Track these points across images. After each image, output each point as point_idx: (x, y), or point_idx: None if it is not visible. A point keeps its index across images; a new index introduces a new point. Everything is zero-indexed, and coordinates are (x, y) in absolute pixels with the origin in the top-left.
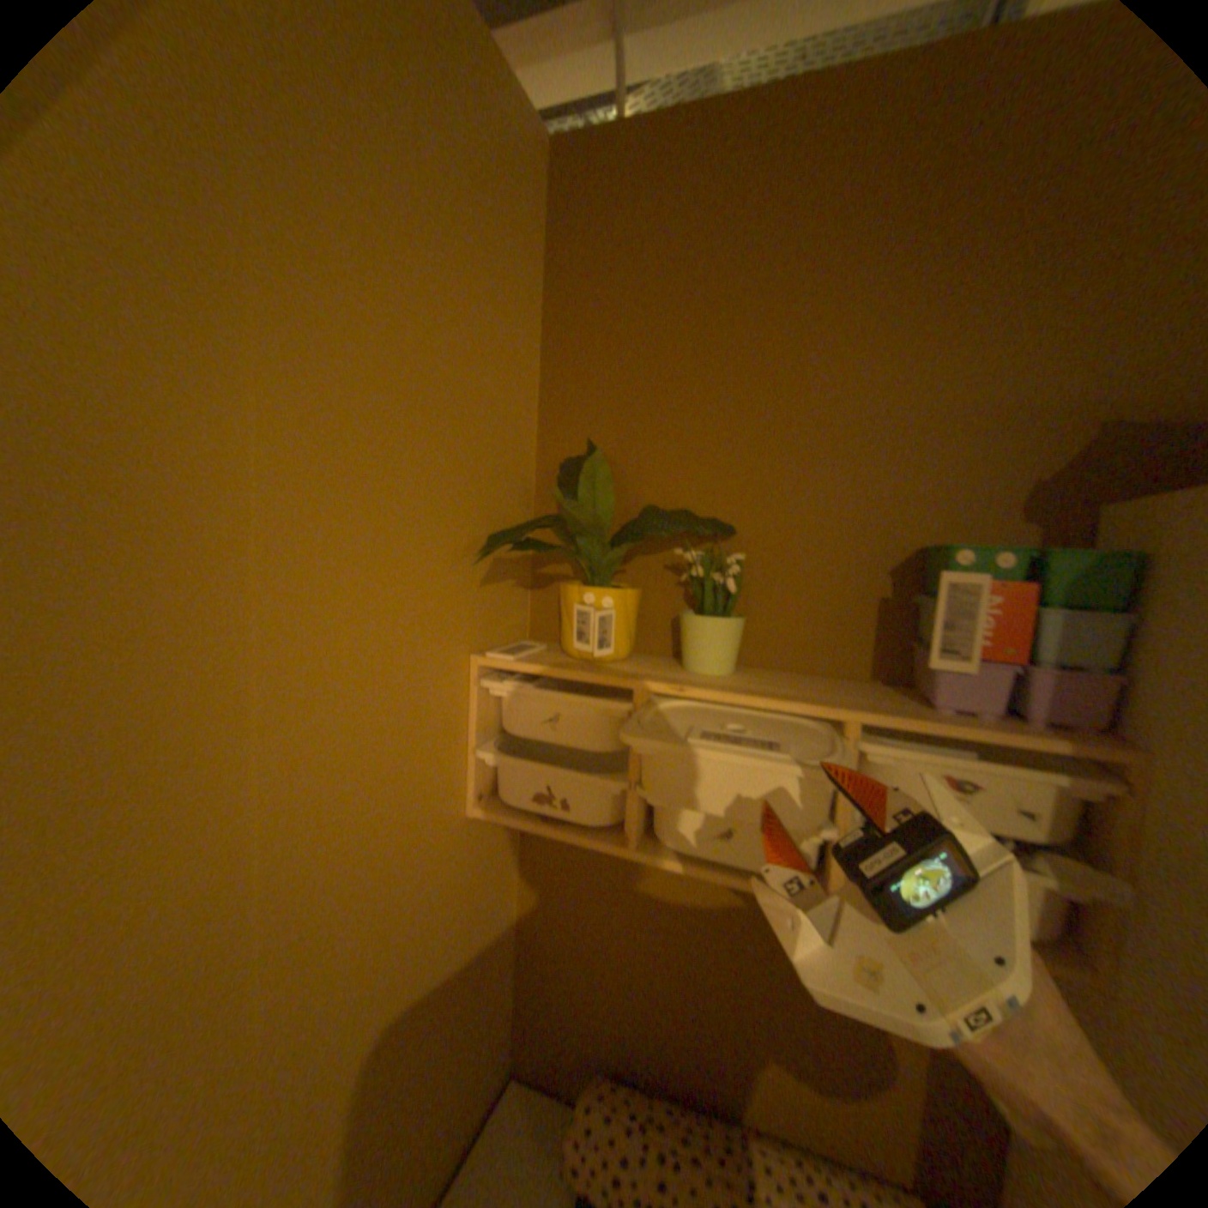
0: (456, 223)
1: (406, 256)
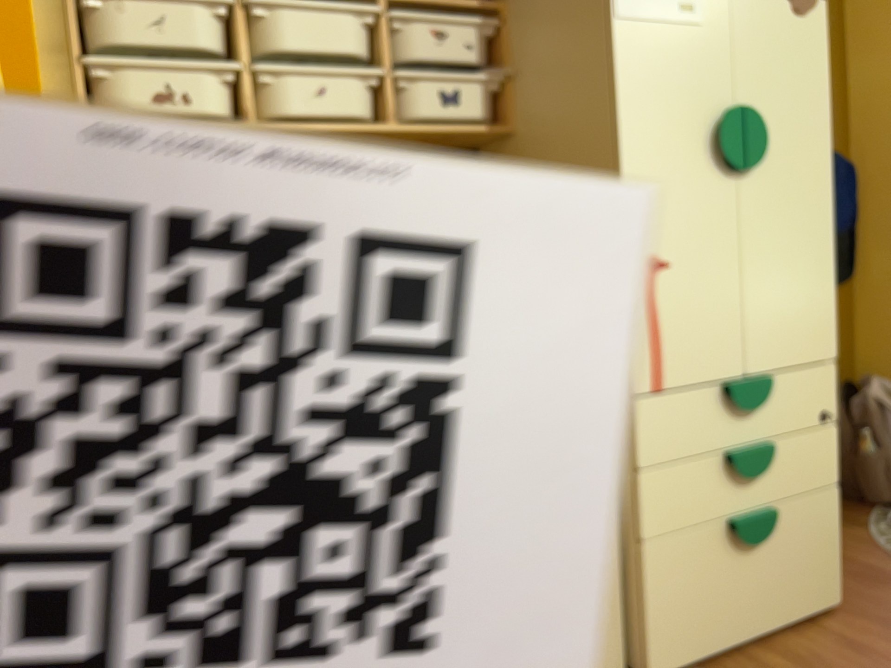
0: None
1: None
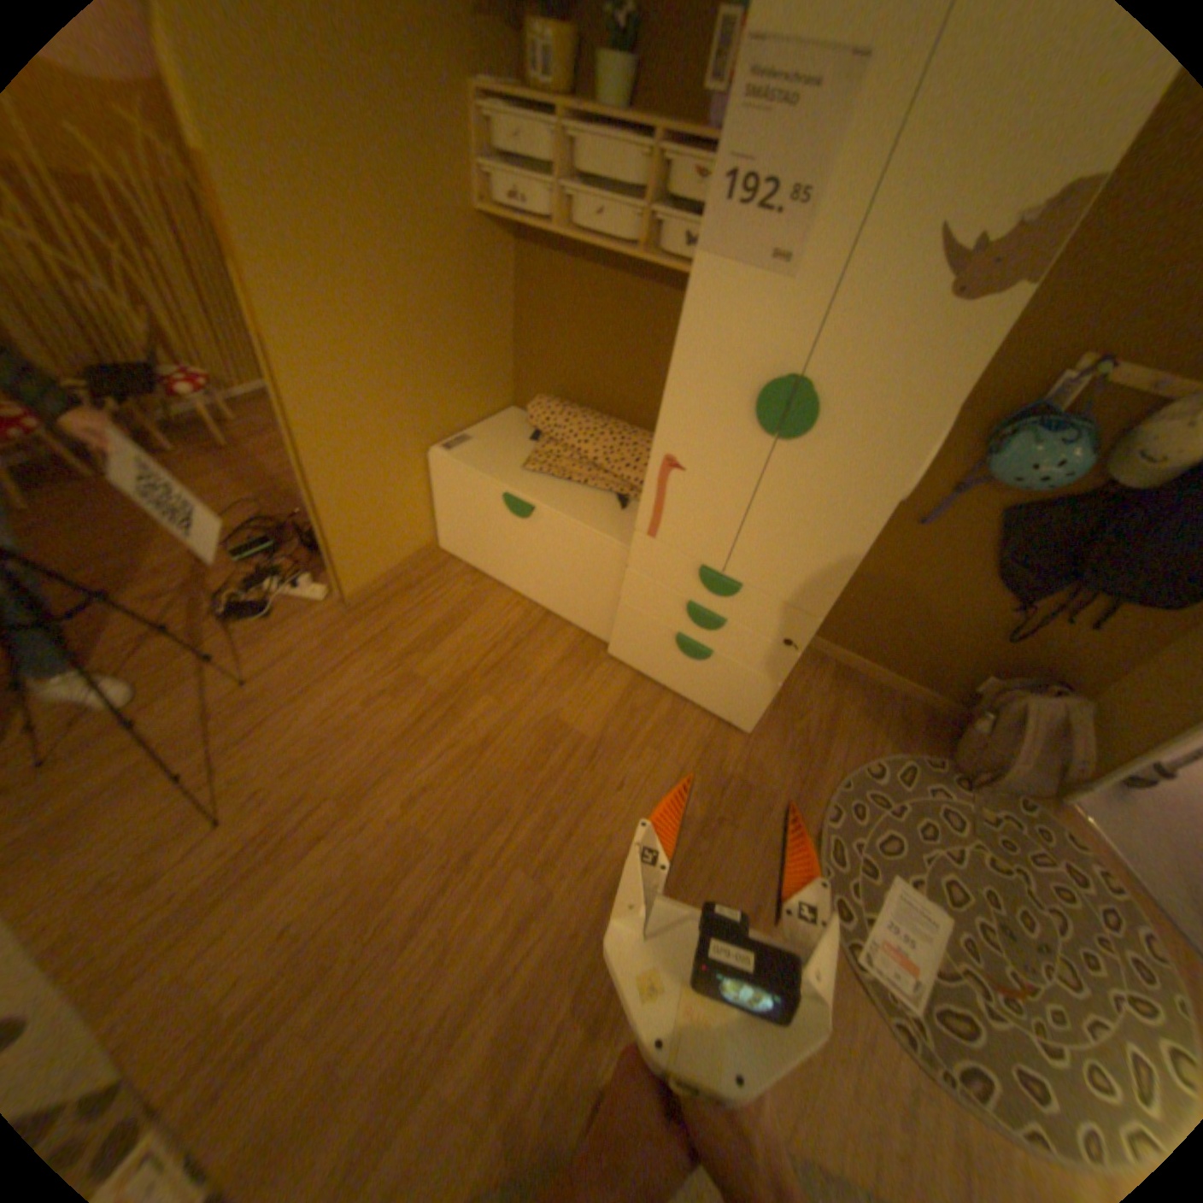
0: None
1: None
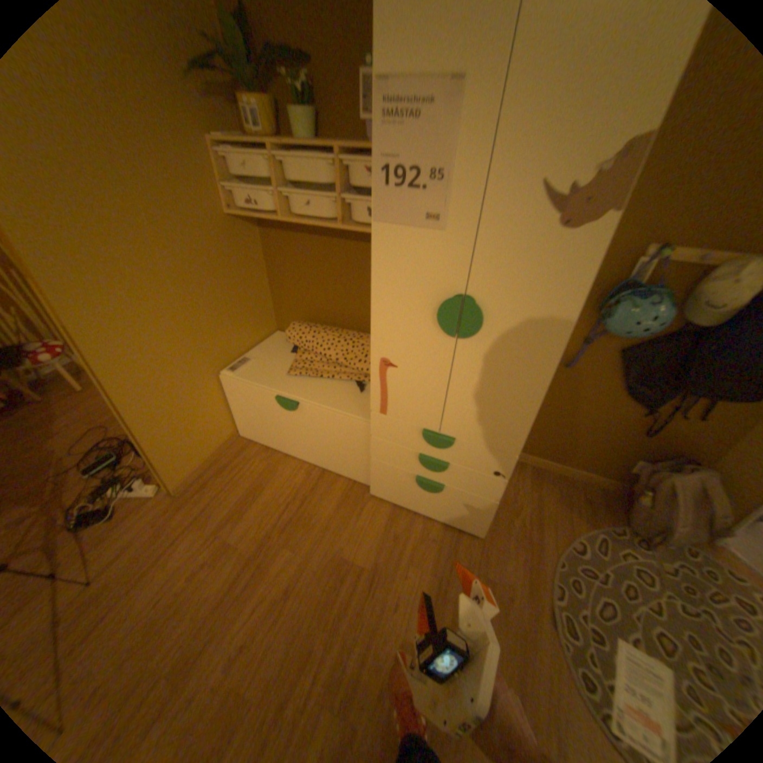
0: None
1: None
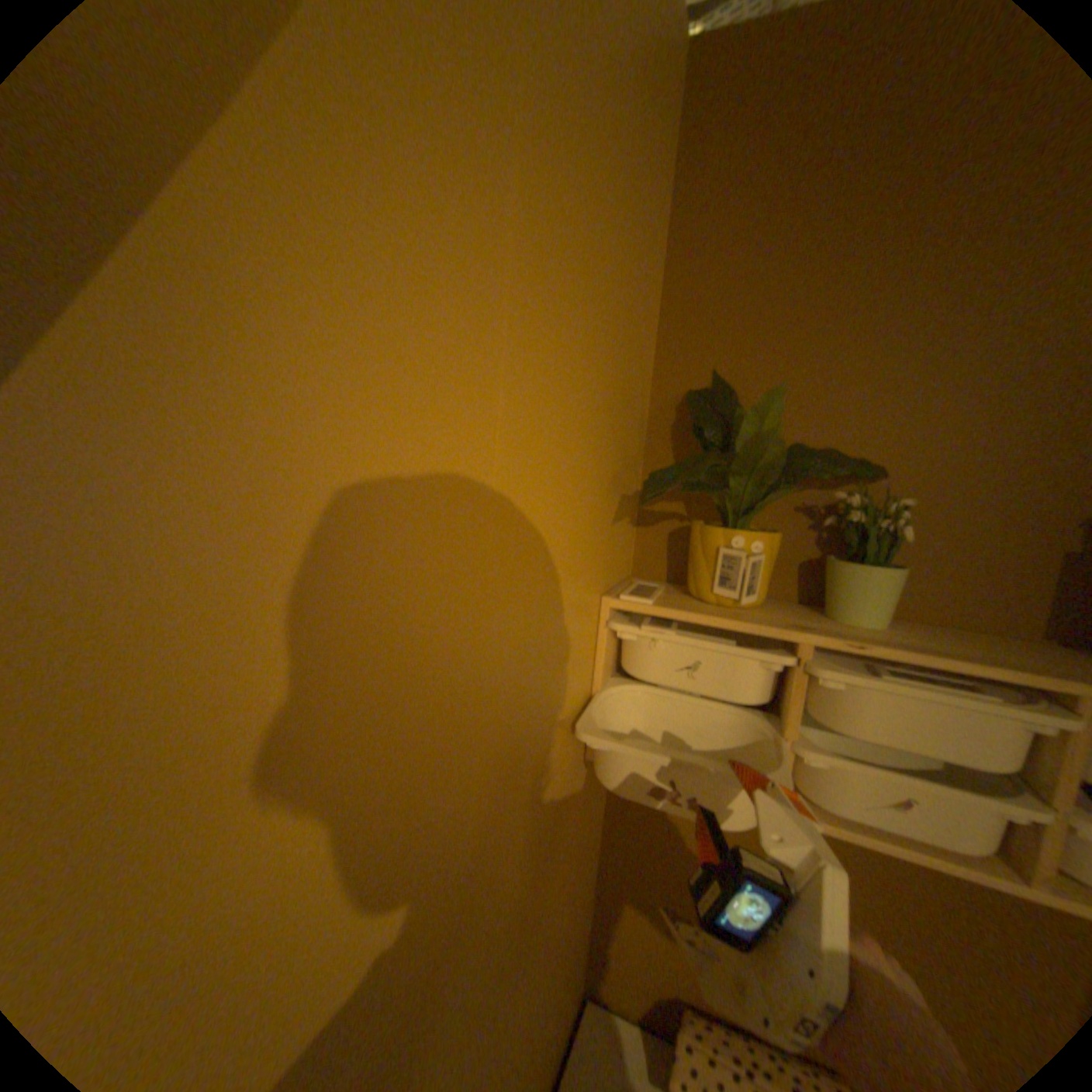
0: (635, 121)
1: (606, 152)
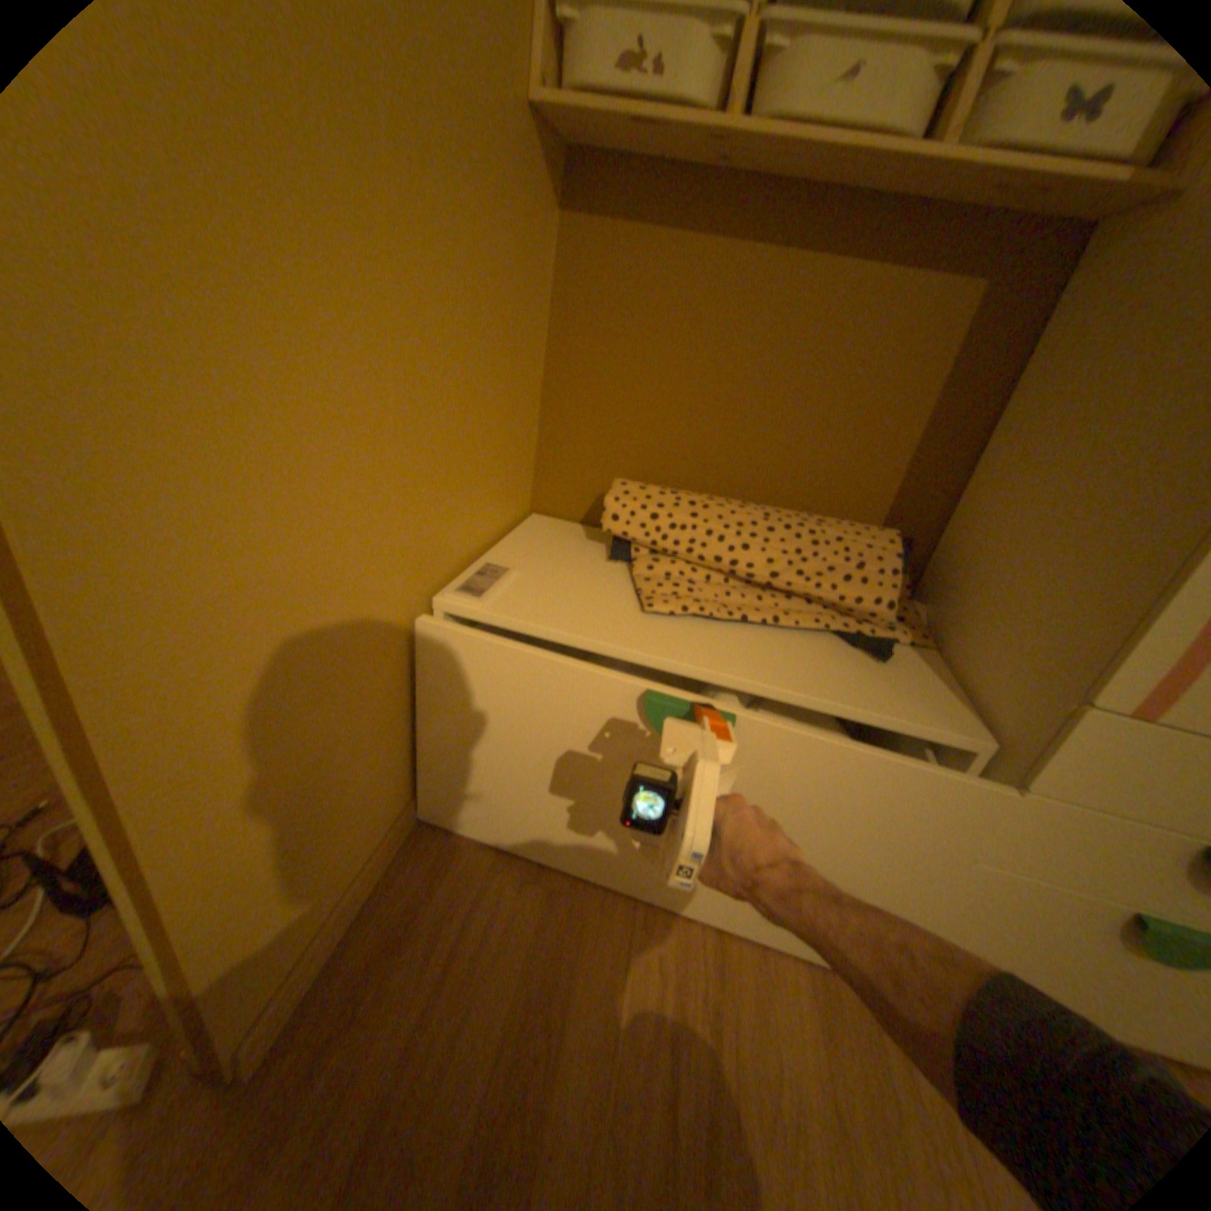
0: None
1: None
